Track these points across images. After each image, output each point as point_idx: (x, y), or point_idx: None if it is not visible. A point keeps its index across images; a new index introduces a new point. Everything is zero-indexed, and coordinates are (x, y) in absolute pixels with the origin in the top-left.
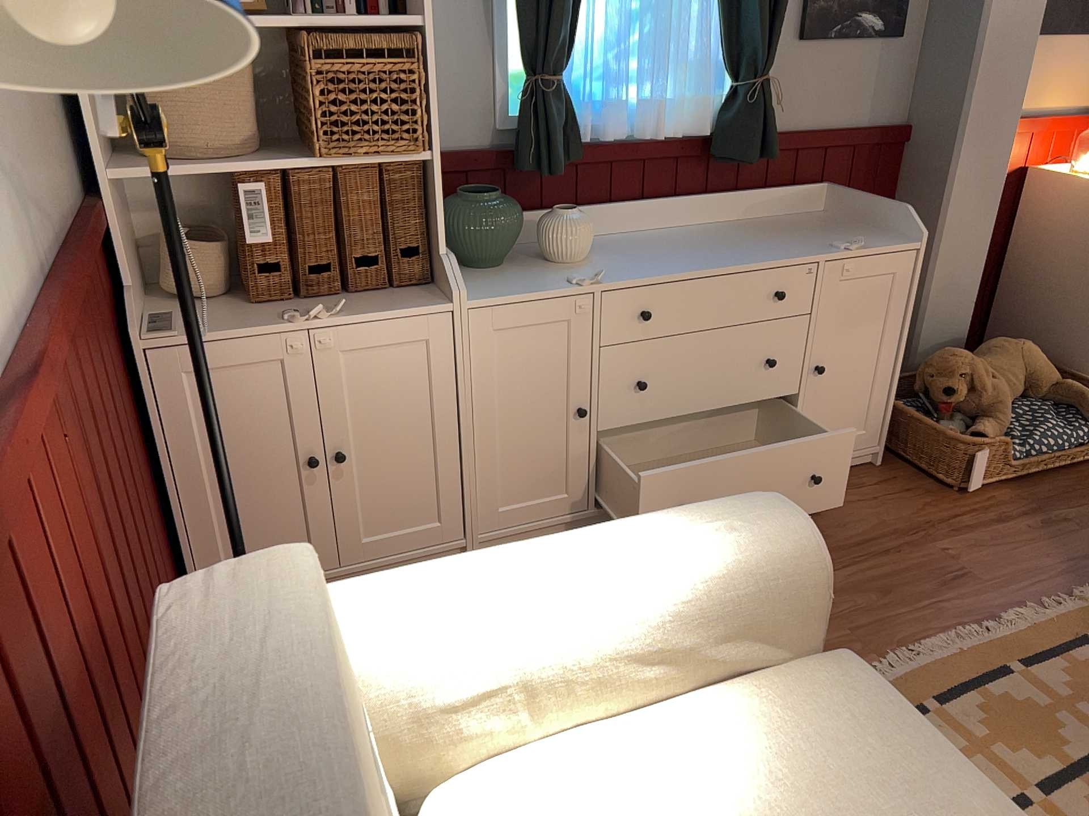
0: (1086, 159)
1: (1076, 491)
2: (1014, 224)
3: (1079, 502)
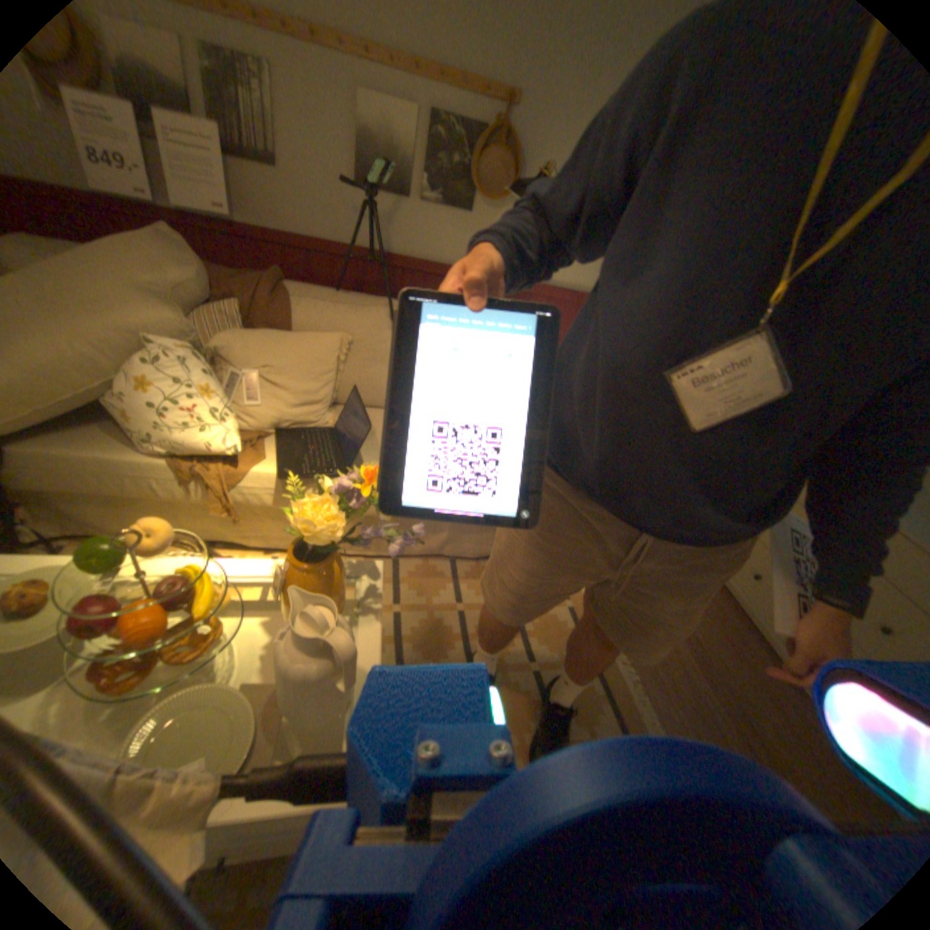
0: None
1: None
2: None
3: None
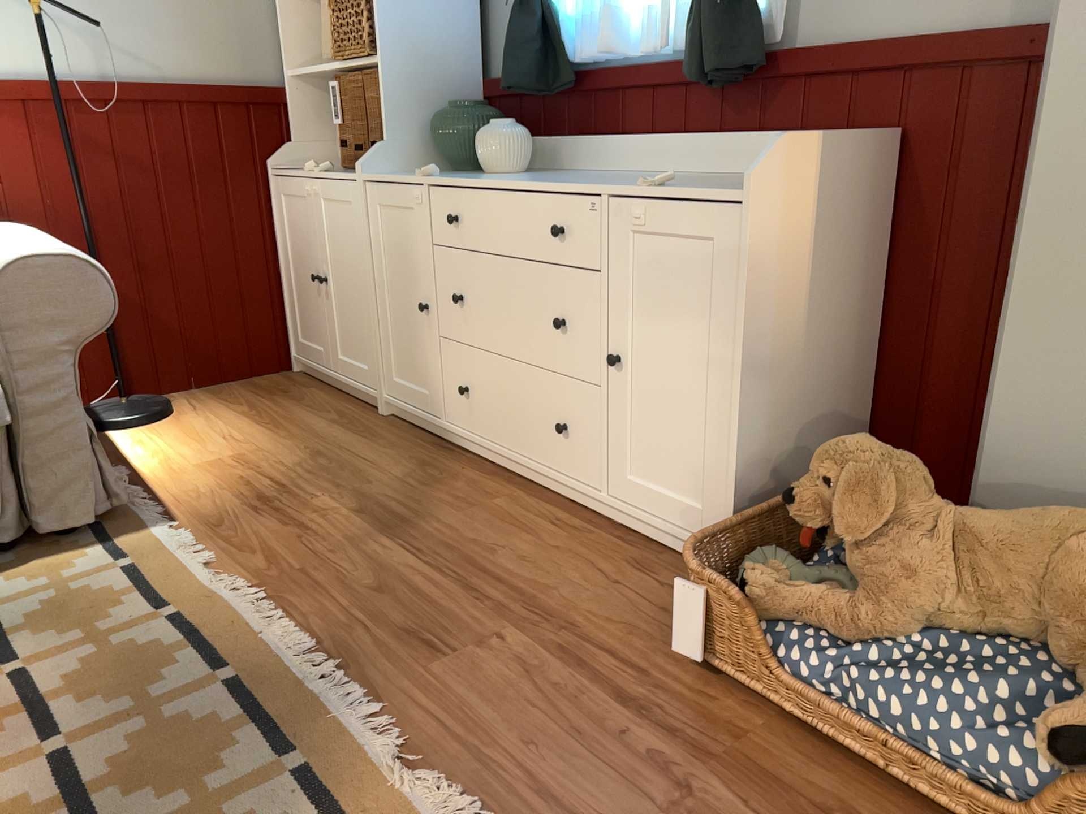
0: None
1: None
2: None
3: None
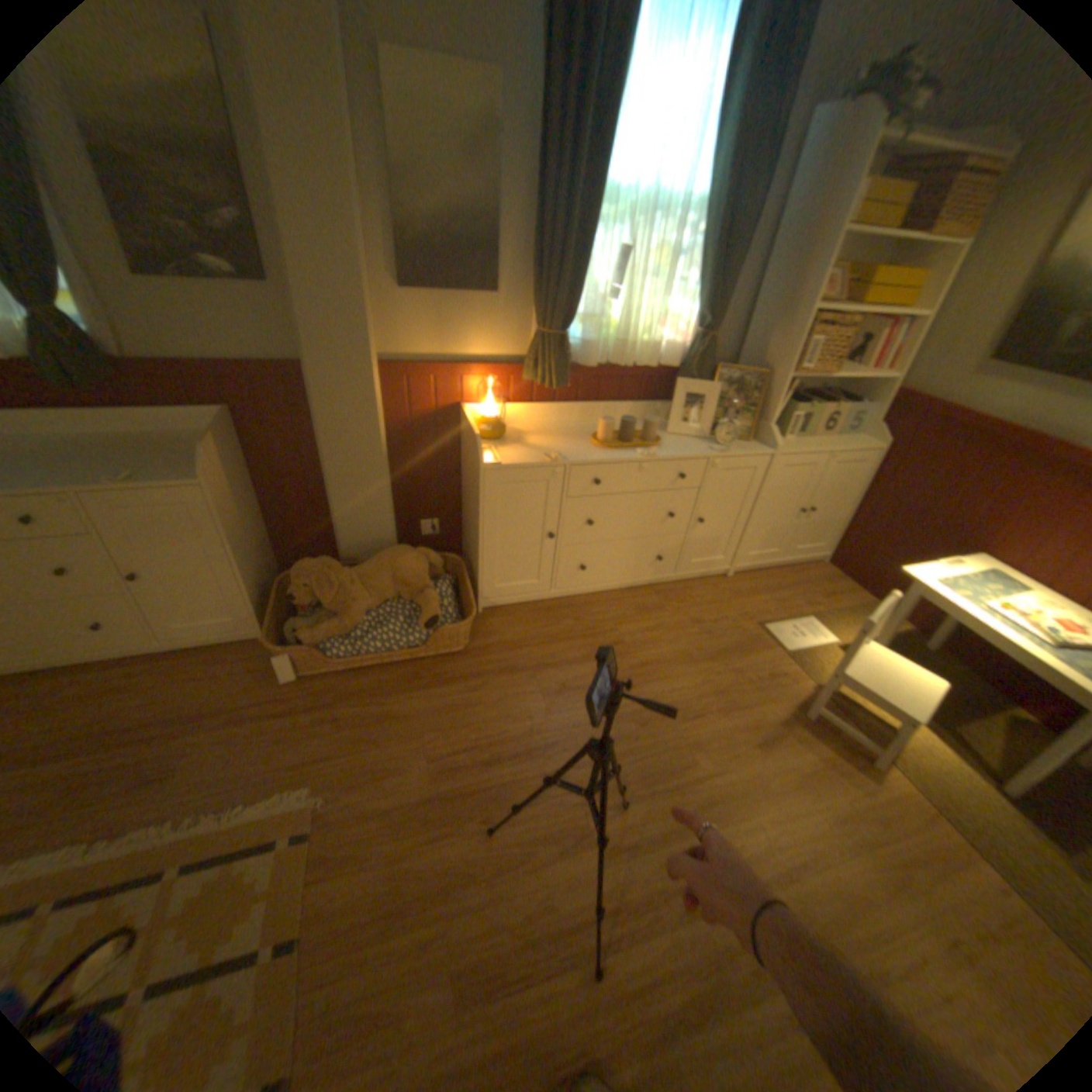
0: (489, 404)
1: (383, 686)
2: (458, 448)
3: (370, 699)
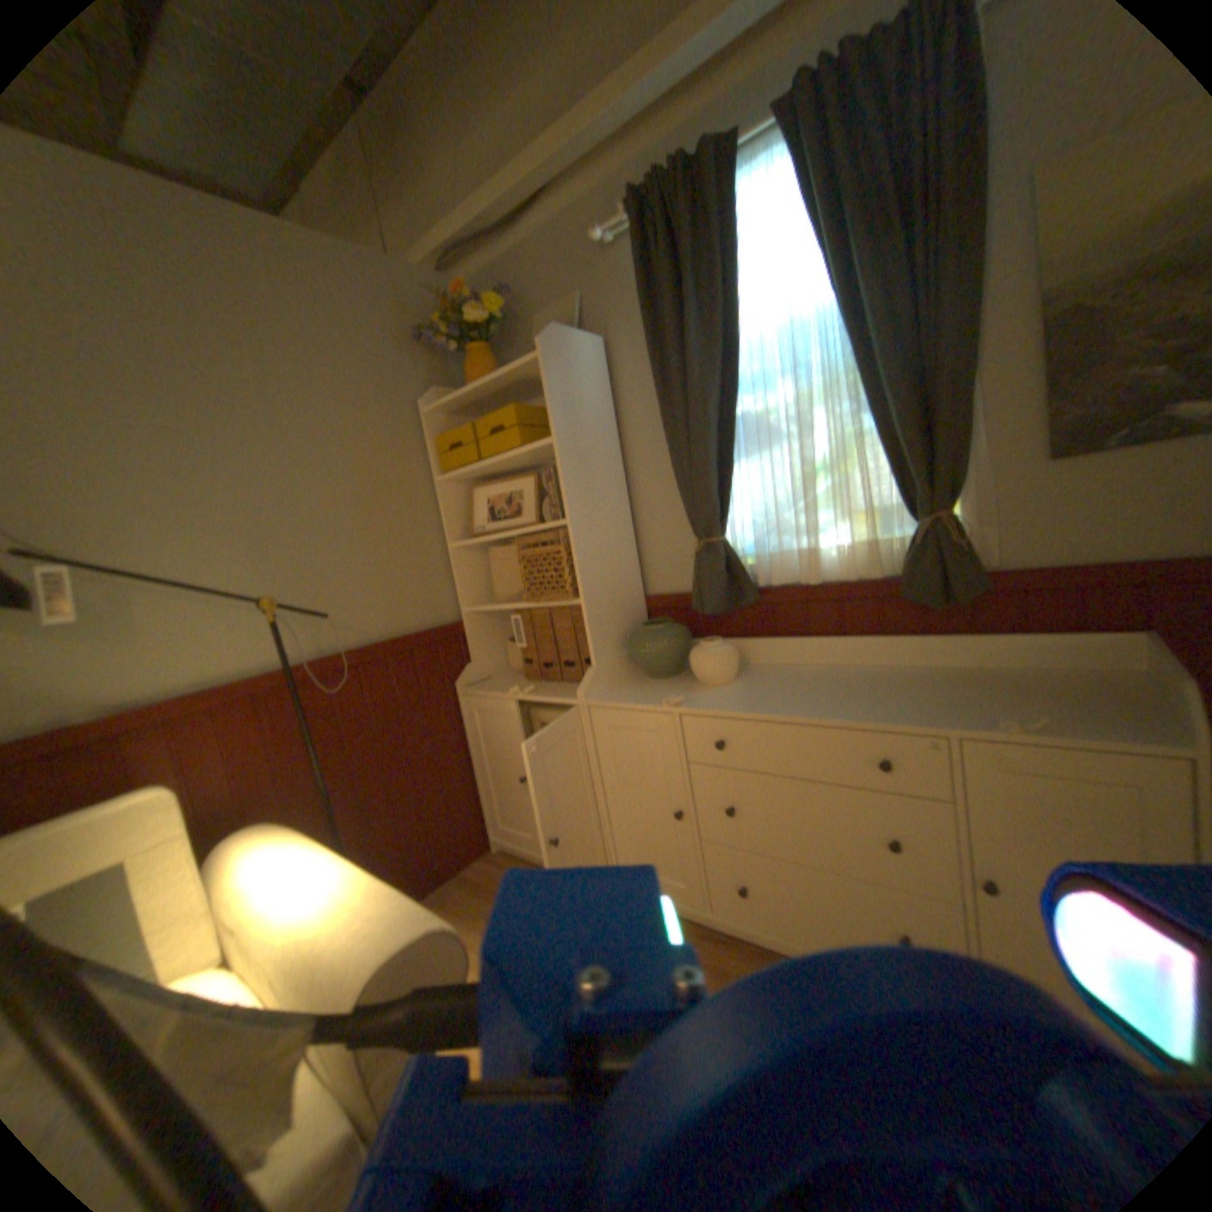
0: None
1: None
2: None
3: None
